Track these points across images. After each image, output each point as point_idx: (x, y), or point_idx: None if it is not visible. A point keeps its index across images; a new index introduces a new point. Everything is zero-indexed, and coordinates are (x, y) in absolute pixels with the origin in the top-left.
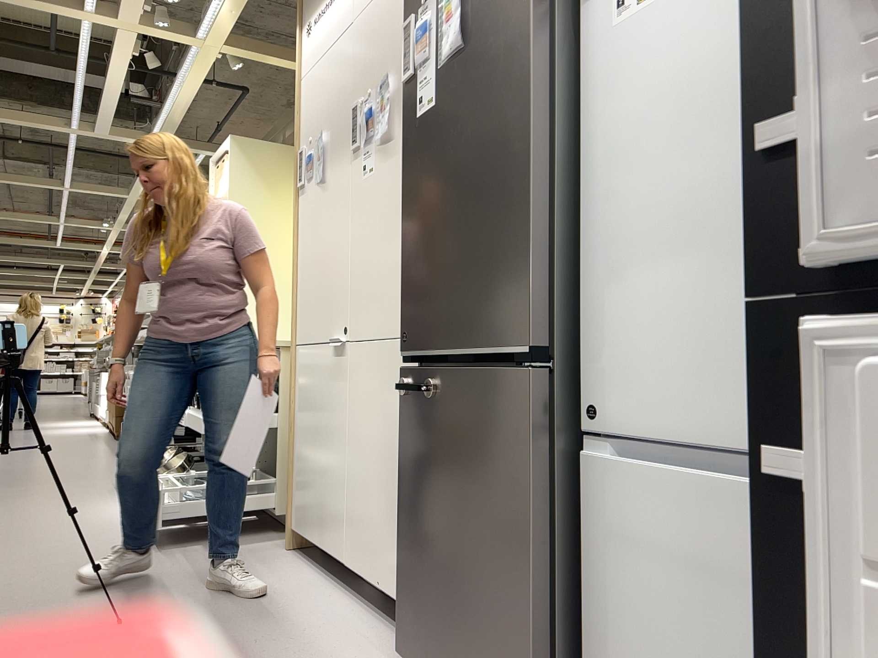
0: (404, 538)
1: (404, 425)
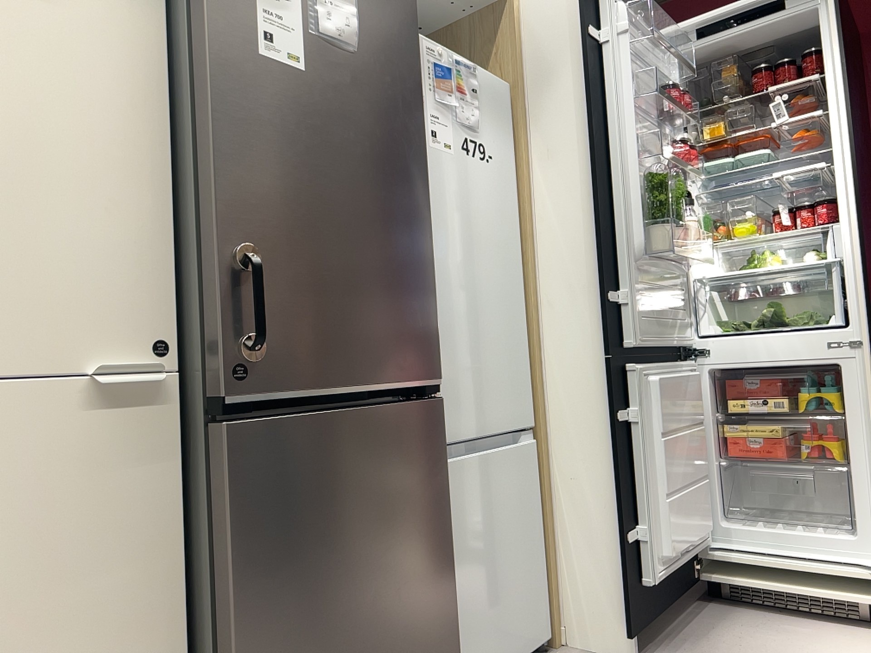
0: None
1: (241, 511)
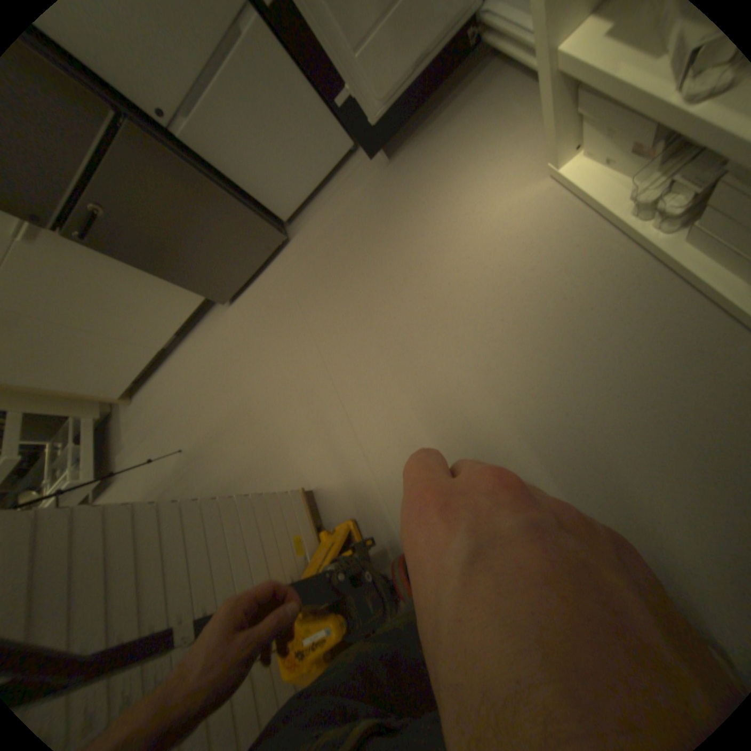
0: (173, 278)
1: (105, 249)
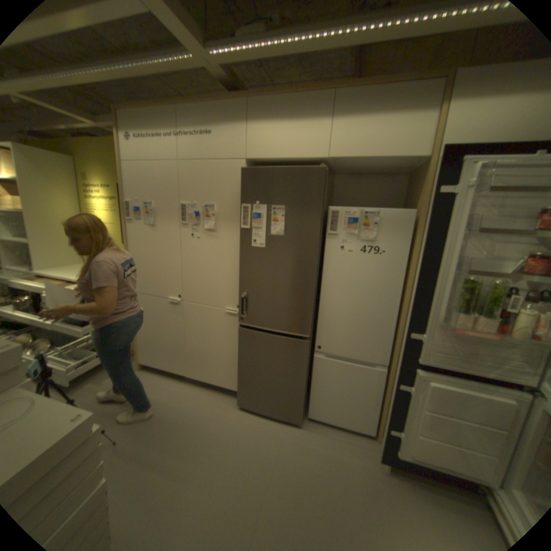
0: (240, 375)
1: (241, 344)
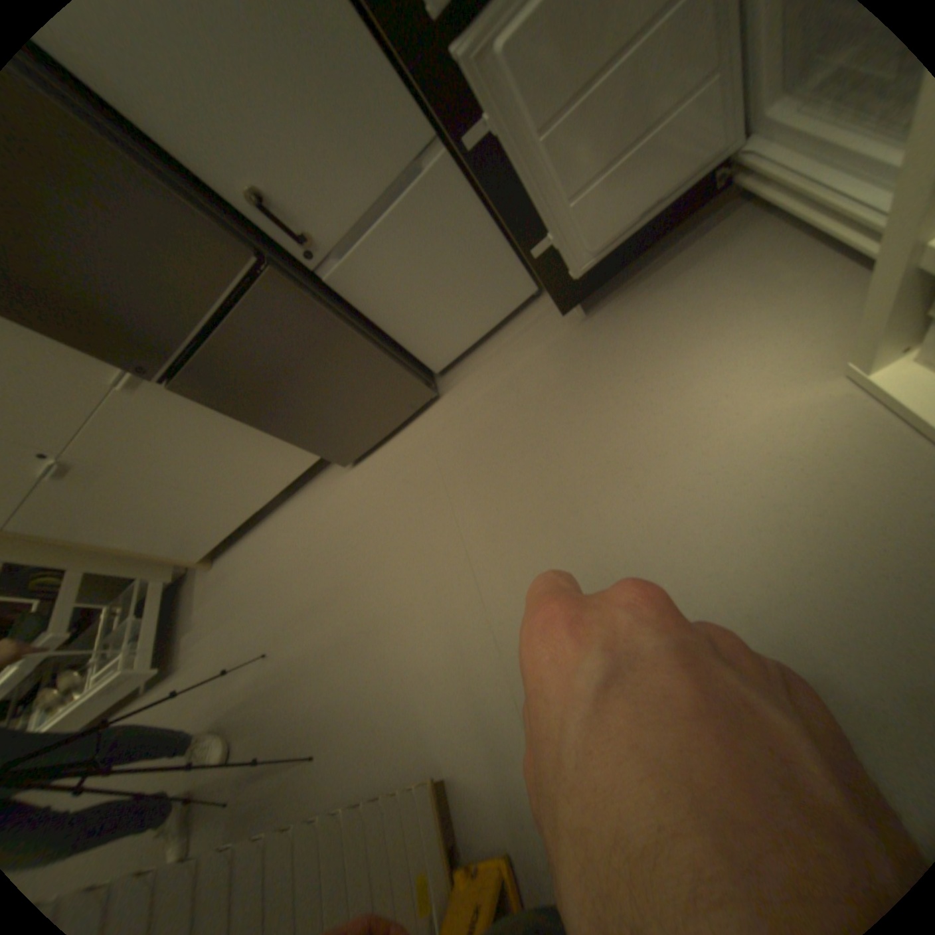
0: (289, 436)
1: (215, 404)
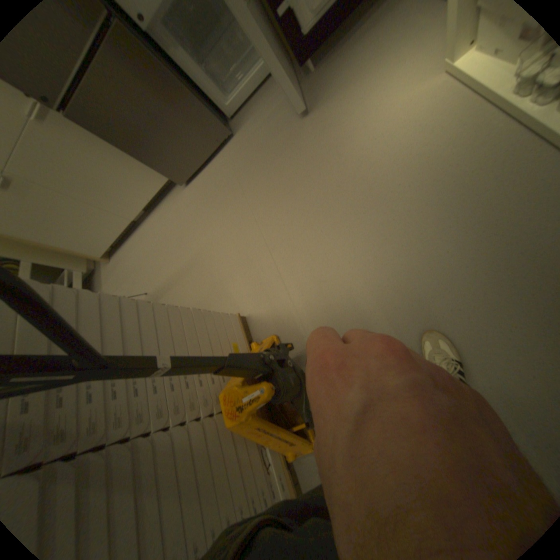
0: (145, 159)
1: (96, 129)
